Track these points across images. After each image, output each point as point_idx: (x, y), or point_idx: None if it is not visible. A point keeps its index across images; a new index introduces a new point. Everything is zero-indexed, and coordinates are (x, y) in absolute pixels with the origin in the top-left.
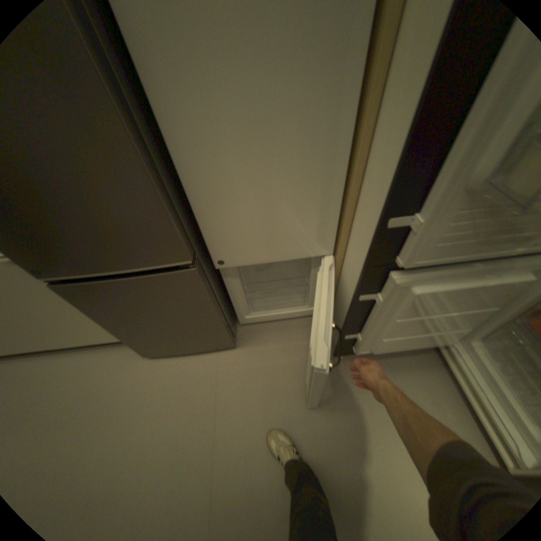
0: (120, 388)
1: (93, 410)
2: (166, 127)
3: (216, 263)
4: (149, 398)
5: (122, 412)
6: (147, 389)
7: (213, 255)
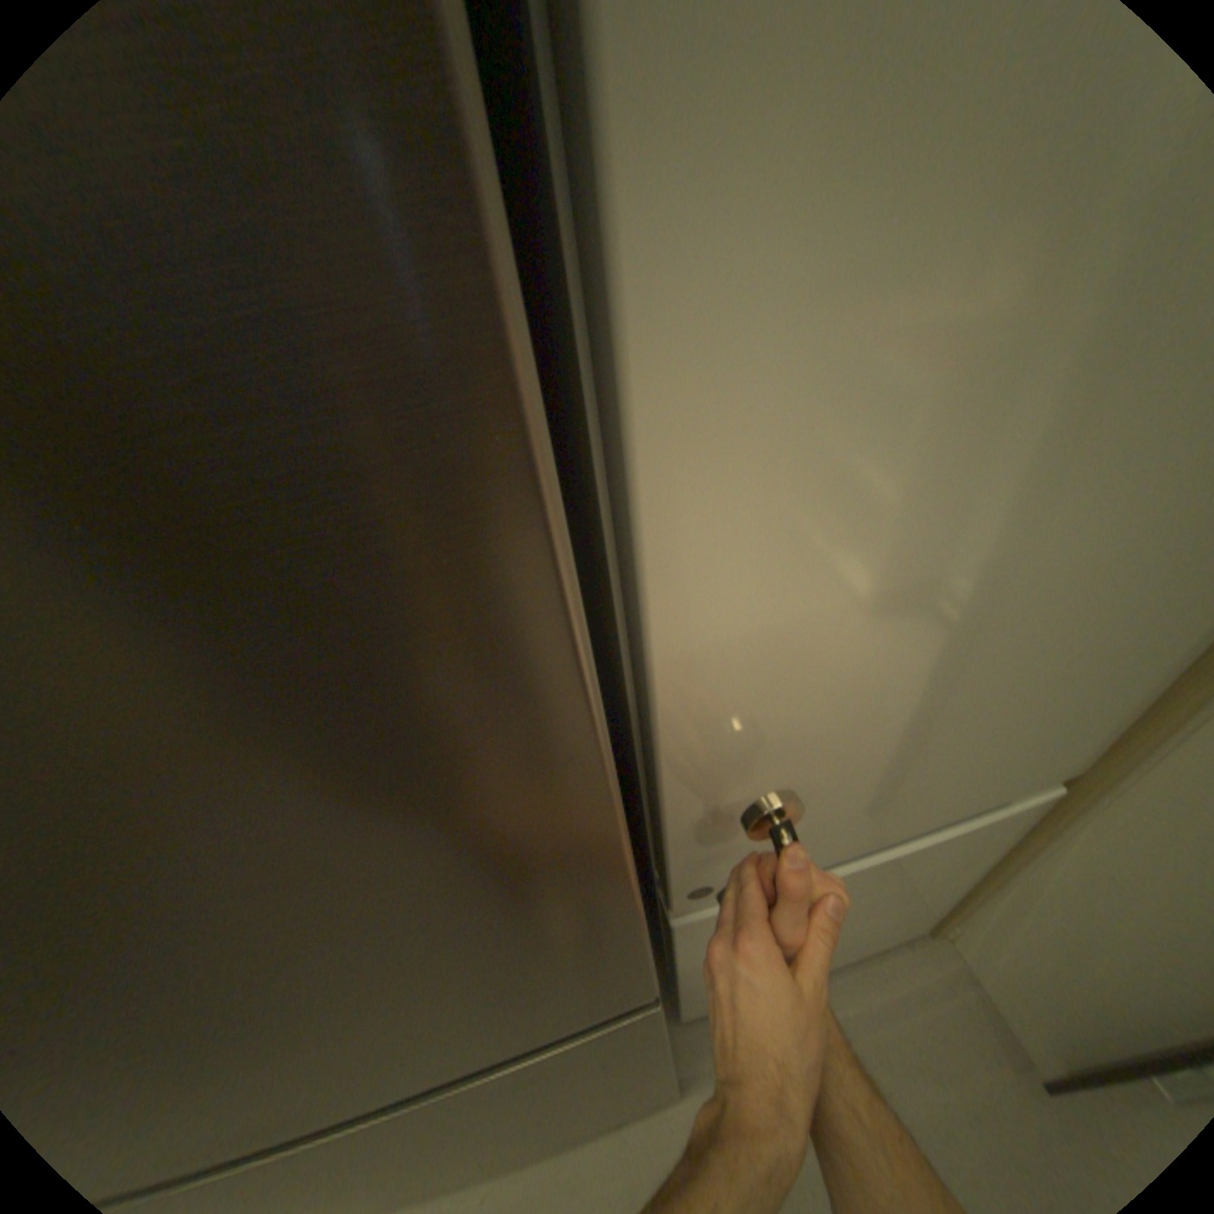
0: None
1: None
2: (661, 378)
3: (675, 899)
4: None
5: None
6: None
7: (674, 882)
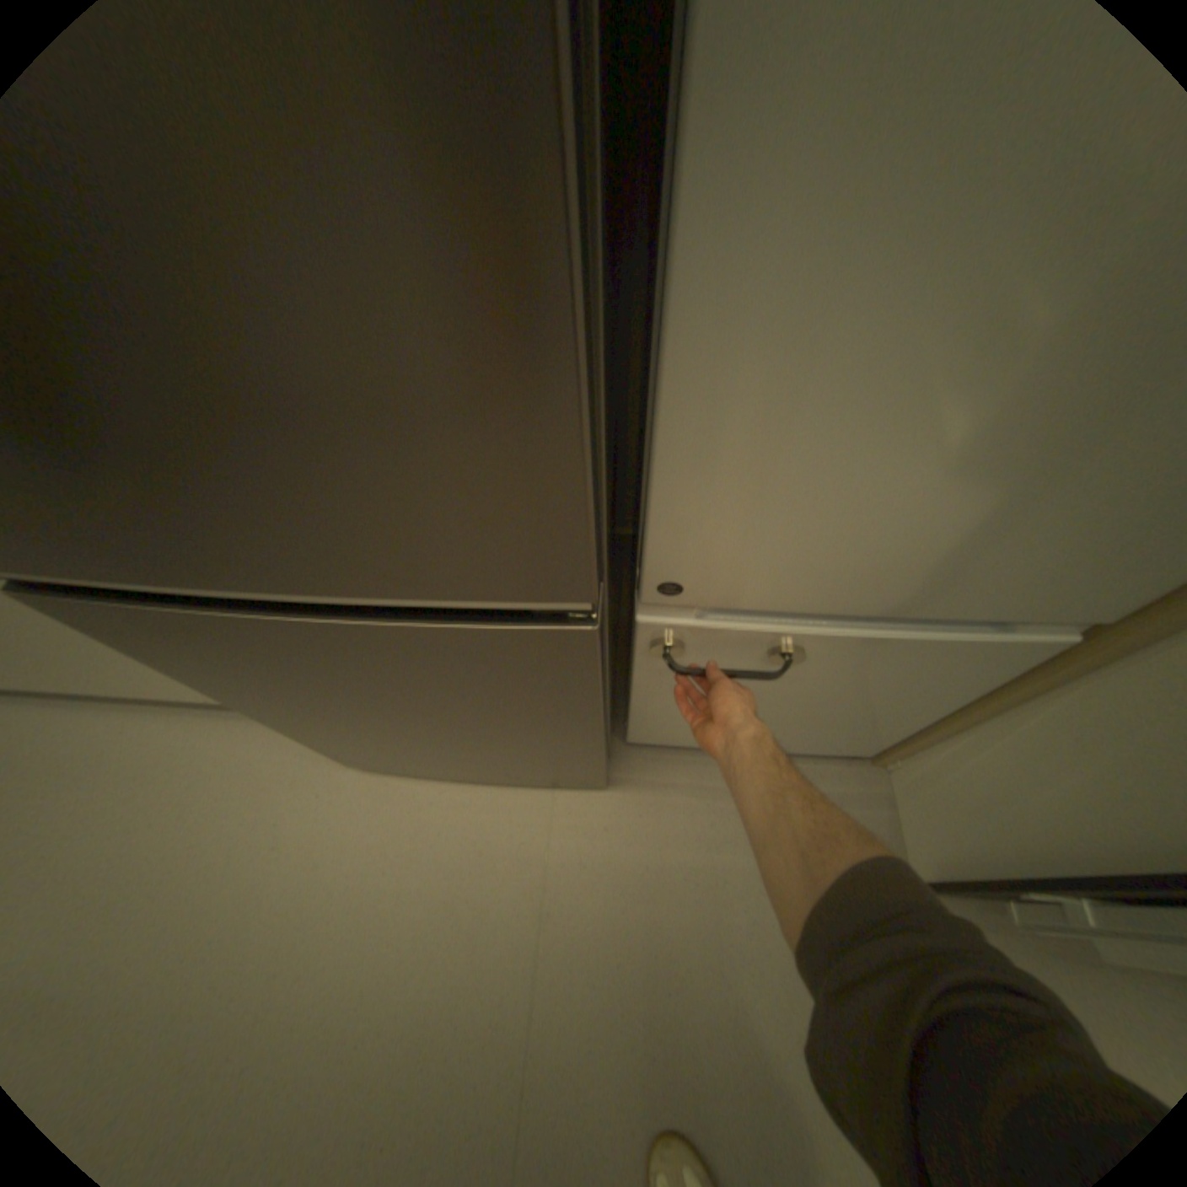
0: (277, 842)
1: (203, 894)
2: None
3: (648, 588)
4: (354, 891)
5: (280, 919)
6: (352, 865)
7: (651, 564)
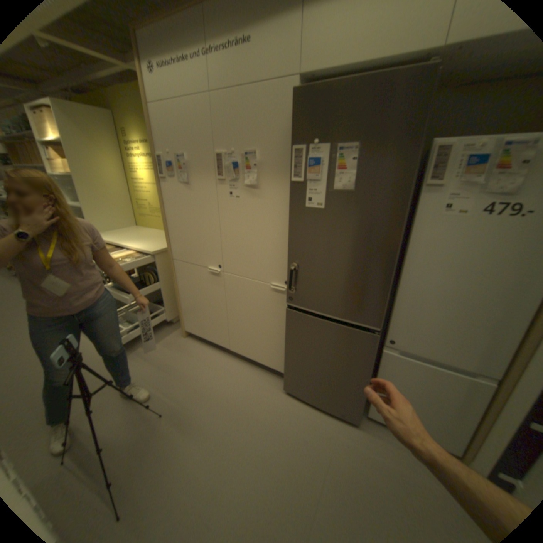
0: (260, 402)
1: (239, 407)
2: (410, 255)
3: (387, 342)
4: (278, 423)
5: (257, 421)
6: (278, 416)
7: (389, 335)
